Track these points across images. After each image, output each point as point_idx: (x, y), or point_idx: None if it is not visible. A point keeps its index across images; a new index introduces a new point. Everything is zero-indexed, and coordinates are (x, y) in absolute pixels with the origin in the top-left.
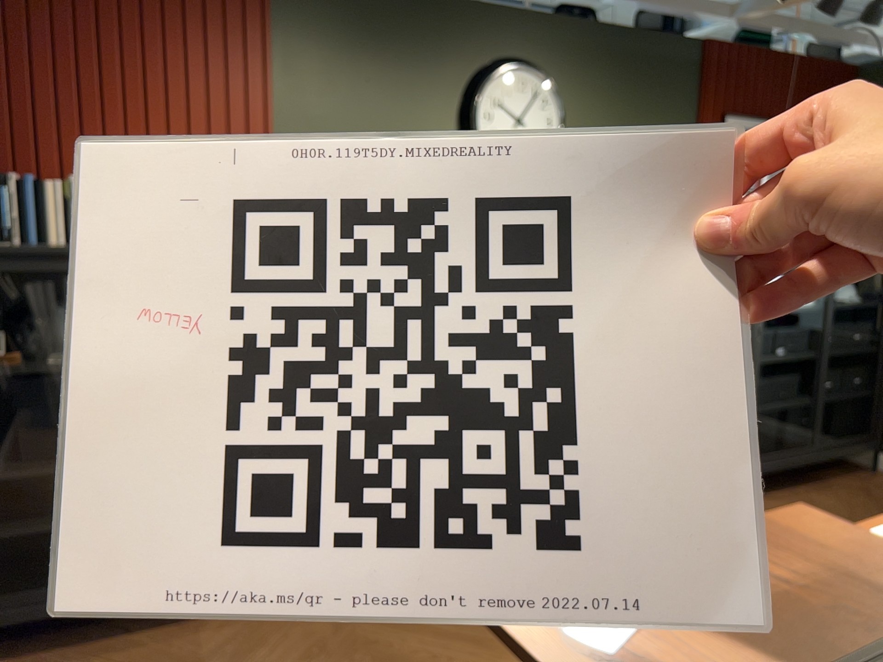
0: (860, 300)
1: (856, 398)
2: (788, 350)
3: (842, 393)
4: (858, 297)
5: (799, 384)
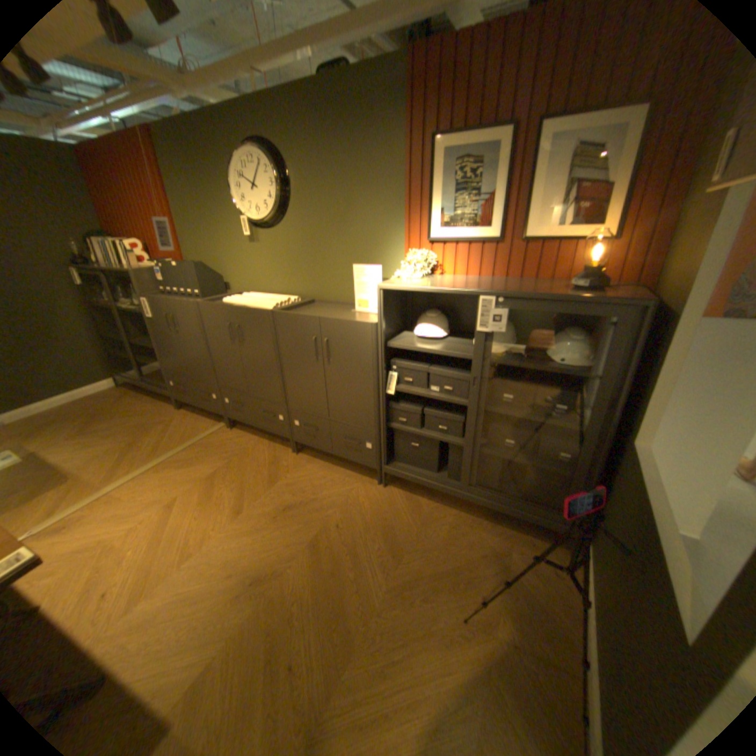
0: (573, 365)
1: (547, 469)
2: (441, 389)
3: (532, 457)
4: (577, 361)
5: (461, 425)
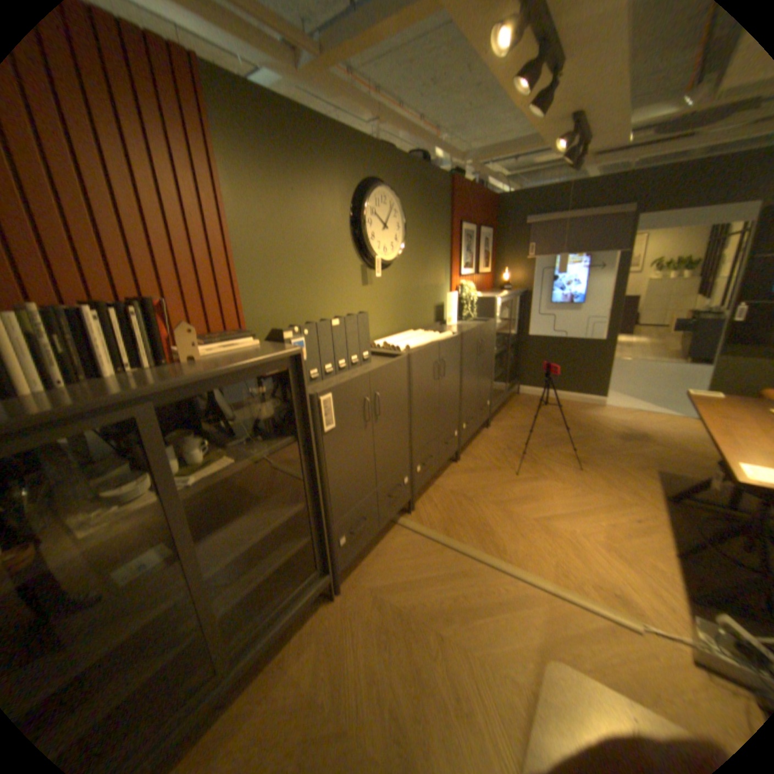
0: (512, 317)
1: (513, 364)
2: (497, 348)
3: (508, 363)
4: (511, 316)
5: (499, 363)
